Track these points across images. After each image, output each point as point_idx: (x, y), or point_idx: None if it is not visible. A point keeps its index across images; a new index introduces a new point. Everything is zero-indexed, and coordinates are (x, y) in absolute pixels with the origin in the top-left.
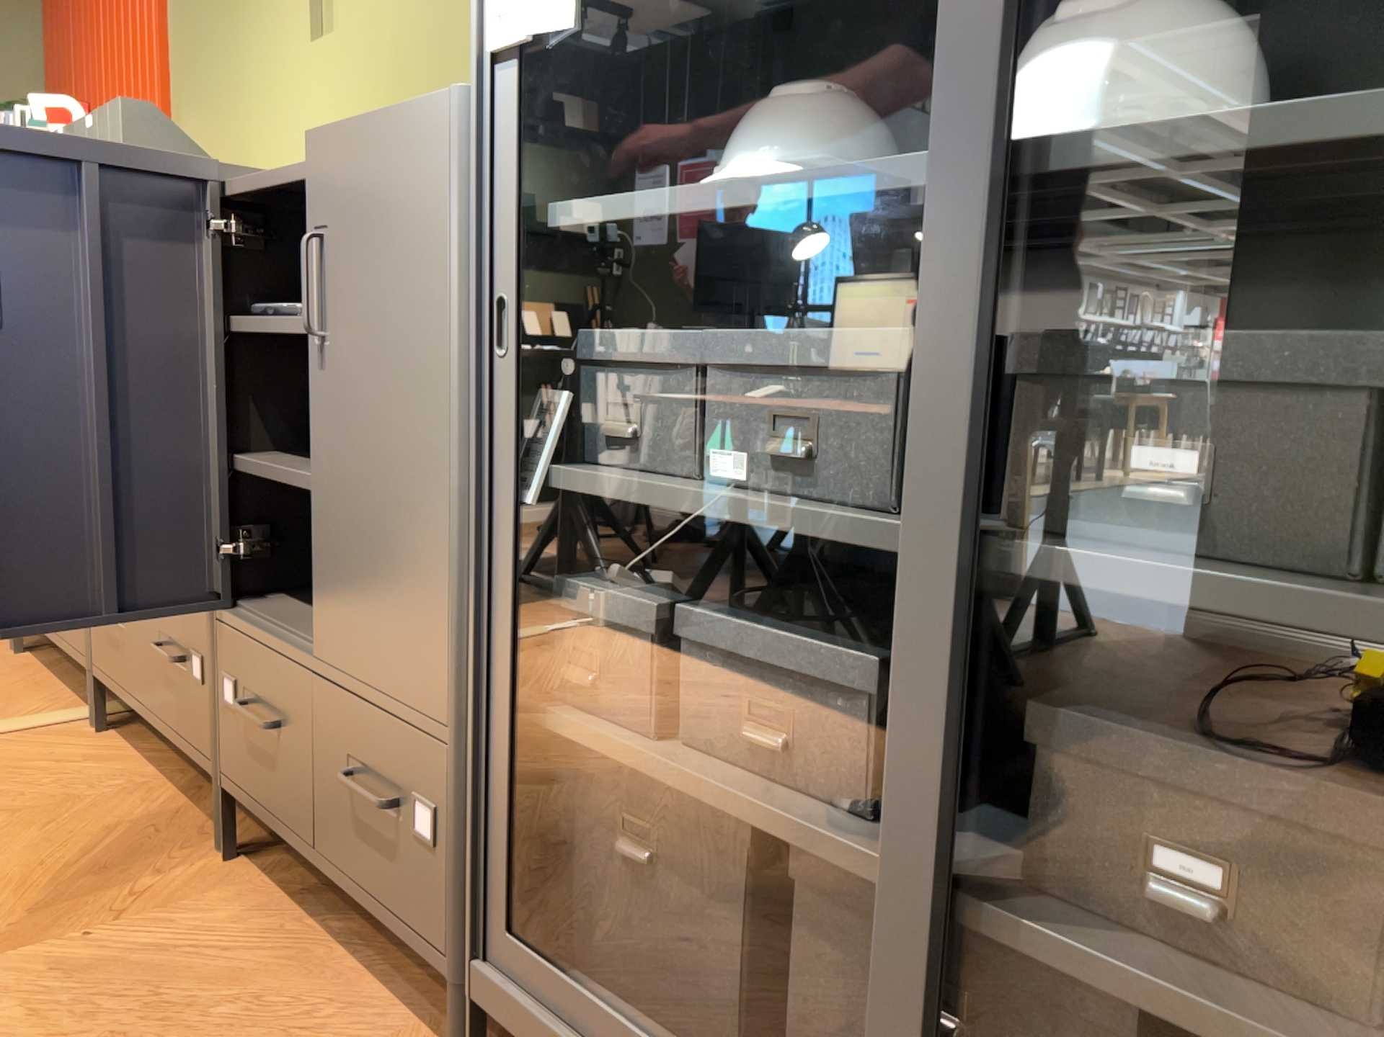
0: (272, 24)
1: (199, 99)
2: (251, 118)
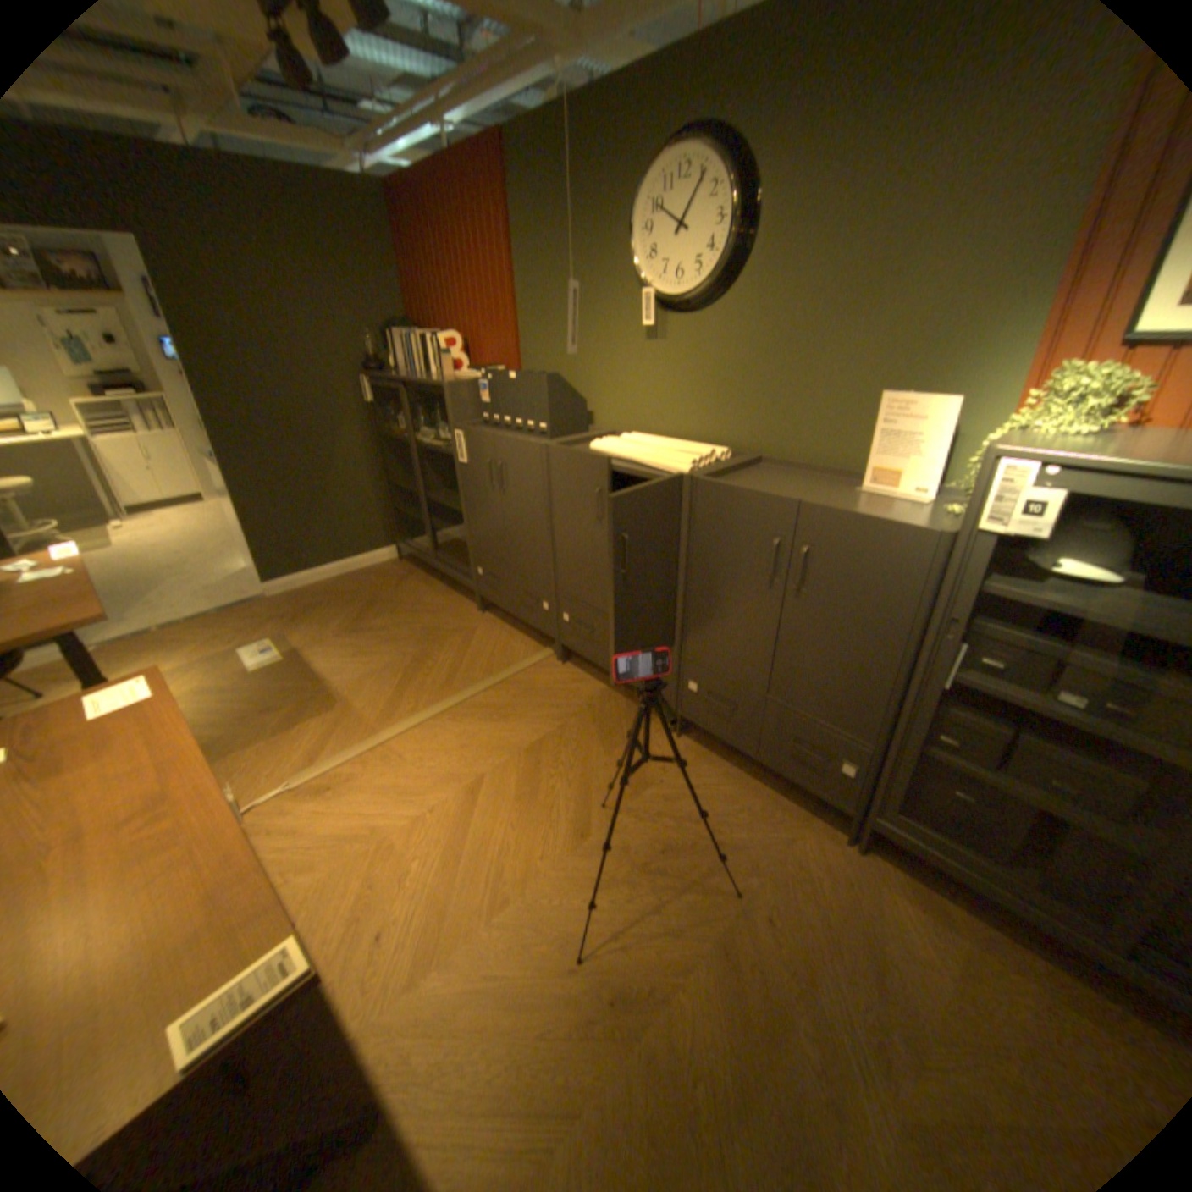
0: (612, 320)
1: (544, 344)
2: (591, 366)
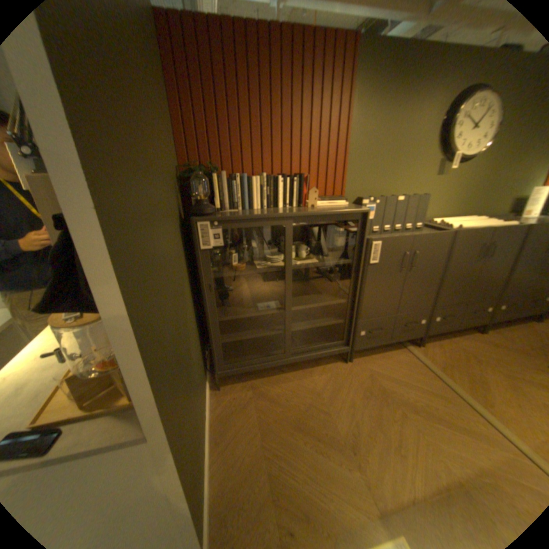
0: (420, 165)
1: (367, 179)
2: (401, 189)
